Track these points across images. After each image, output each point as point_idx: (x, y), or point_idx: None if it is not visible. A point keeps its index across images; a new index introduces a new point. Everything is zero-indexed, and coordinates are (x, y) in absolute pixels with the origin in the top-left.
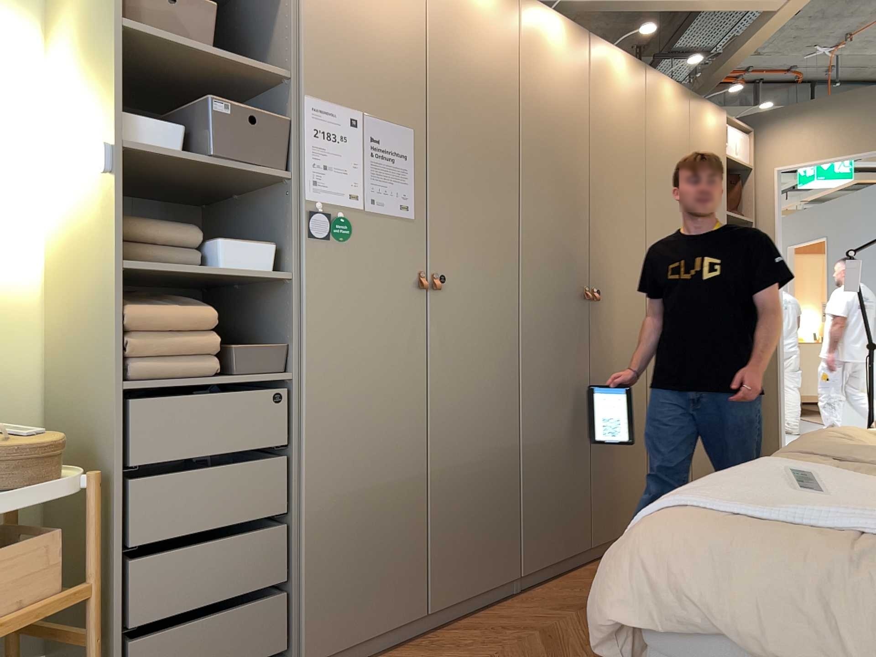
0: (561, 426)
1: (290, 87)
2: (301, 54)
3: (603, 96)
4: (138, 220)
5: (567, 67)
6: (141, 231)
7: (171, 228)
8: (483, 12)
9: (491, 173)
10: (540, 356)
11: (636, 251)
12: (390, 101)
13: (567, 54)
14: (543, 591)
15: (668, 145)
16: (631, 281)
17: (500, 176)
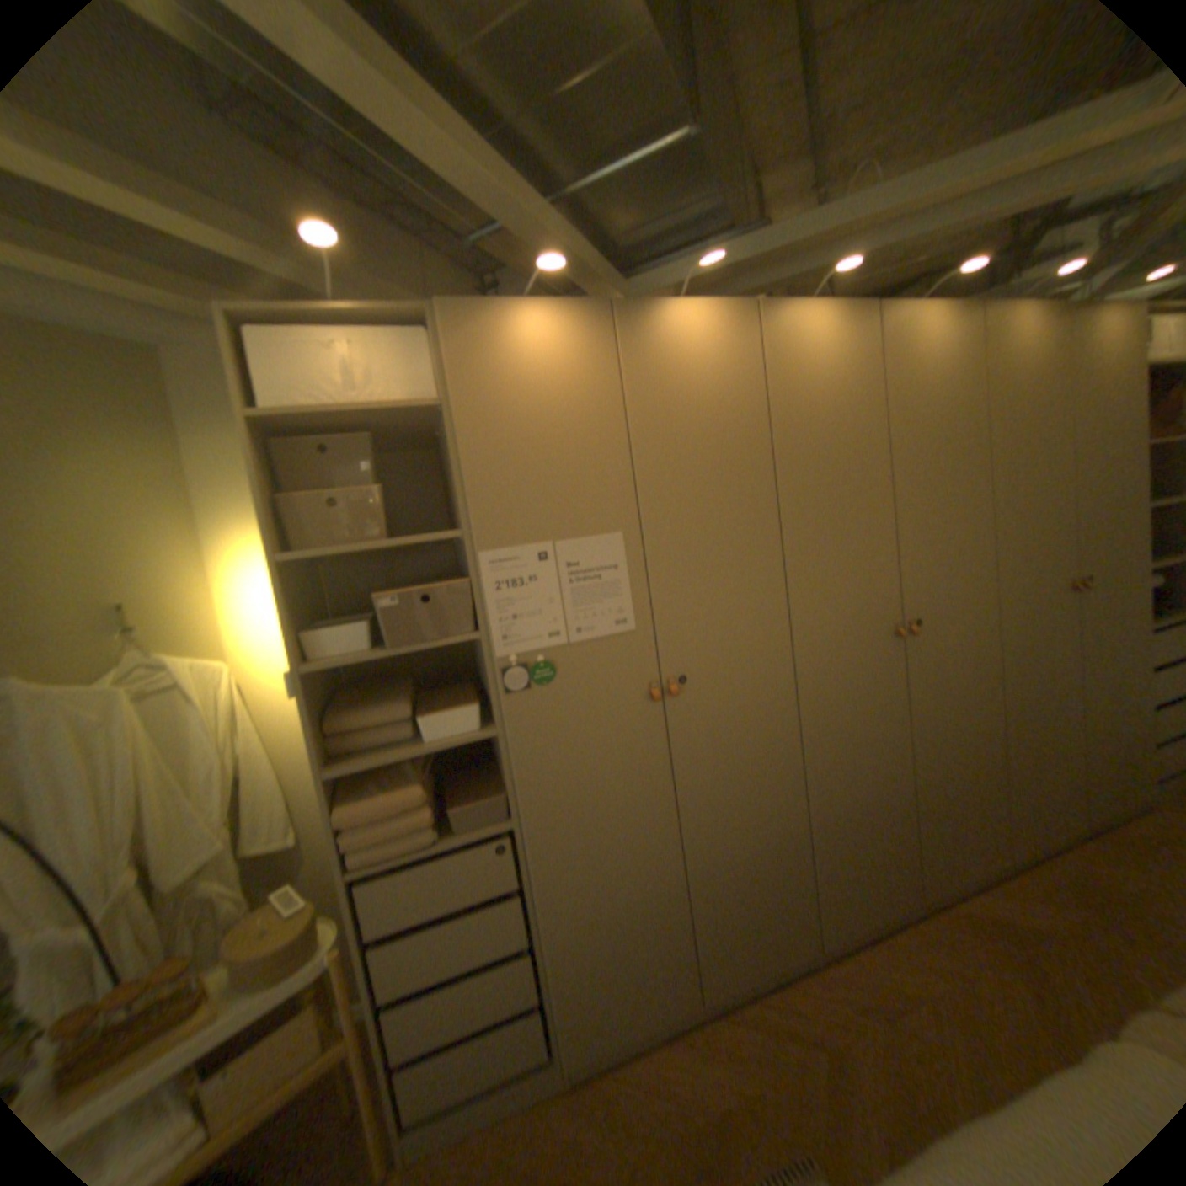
0: (878, 787)
1: (472, 544)
2: (477, 506)
3: (920, 369)
4: (360, 707)
5: (854, 358)
6: (361, 720)
7: (389, 707)
8: (712, 347)
9: (747, 537)
10: (839, 720)
11: (990, 549)
12: (596, 510)
13: (852, 342)
14: (861, 970)
15: (1043, 389)
16: (983, 589)
17: (760, 535)
